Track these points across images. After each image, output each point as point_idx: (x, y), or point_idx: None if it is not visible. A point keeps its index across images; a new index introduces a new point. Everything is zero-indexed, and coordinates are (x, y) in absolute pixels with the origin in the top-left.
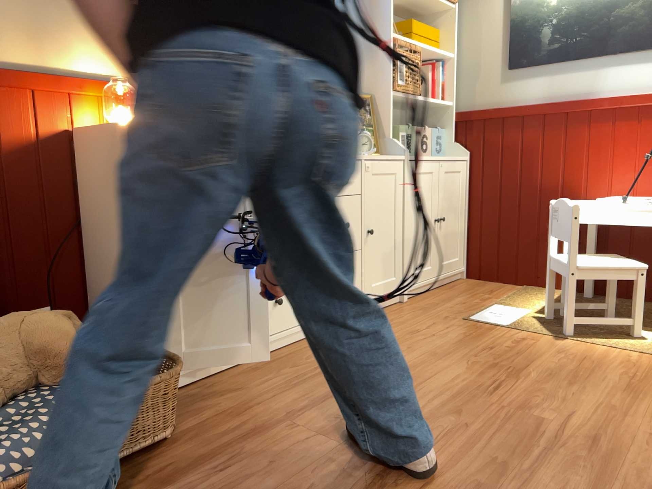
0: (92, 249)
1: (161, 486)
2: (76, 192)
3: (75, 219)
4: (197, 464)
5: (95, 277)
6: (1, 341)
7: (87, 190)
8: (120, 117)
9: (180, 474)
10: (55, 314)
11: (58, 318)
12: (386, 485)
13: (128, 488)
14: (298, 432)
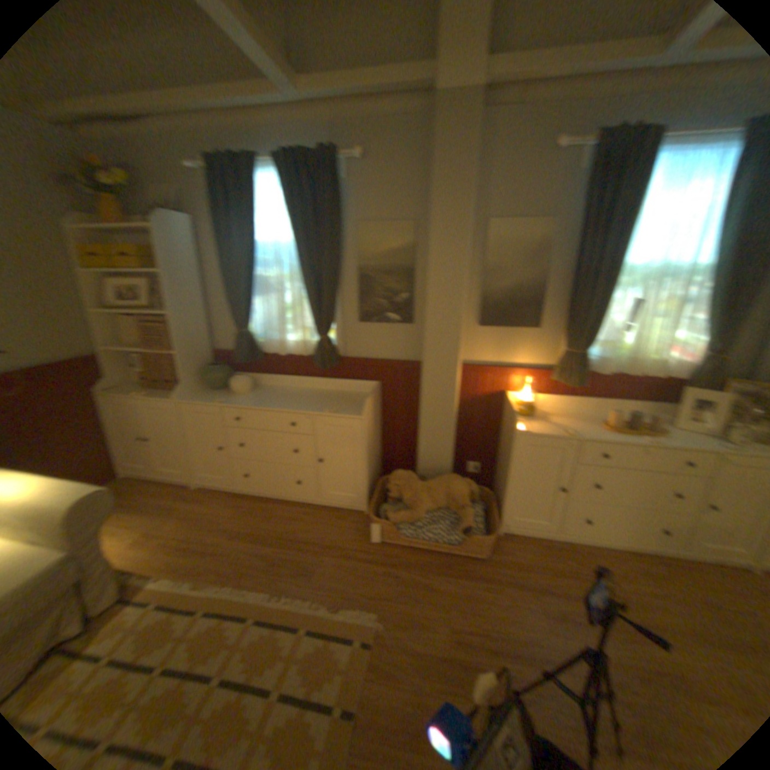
0: (499, 447)
1: (464, 577)
2: (500, 418)
3: (497, 430)
4: (482, 580)
5: (497, 460)
6: (439, 487)
7: (502, 422)
8: (525, 393)
9: (473, 579)
10: (463, 482)
11: (461, 485)
12: (541, 666)
13: (454, 569)
14: (535, 603)
